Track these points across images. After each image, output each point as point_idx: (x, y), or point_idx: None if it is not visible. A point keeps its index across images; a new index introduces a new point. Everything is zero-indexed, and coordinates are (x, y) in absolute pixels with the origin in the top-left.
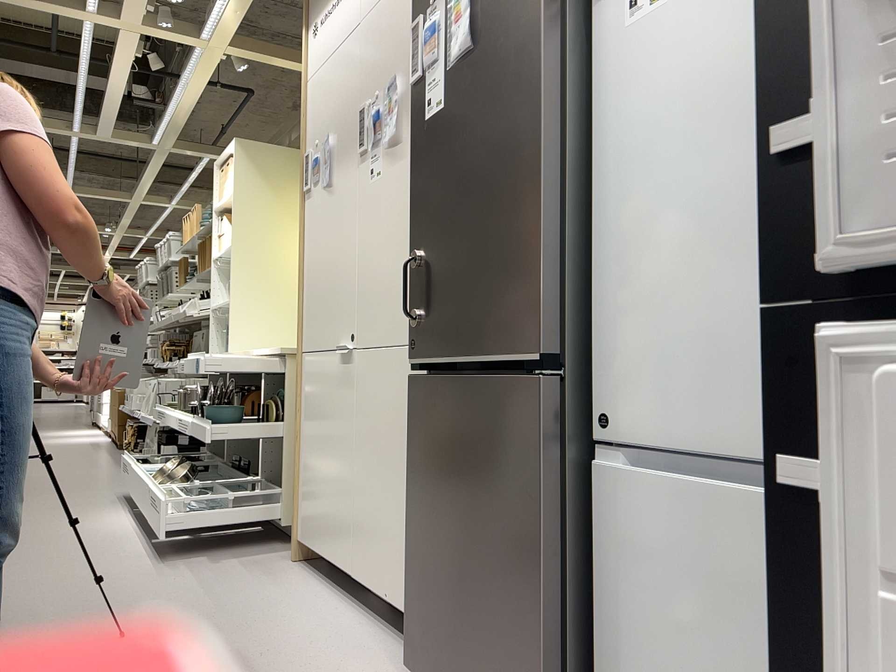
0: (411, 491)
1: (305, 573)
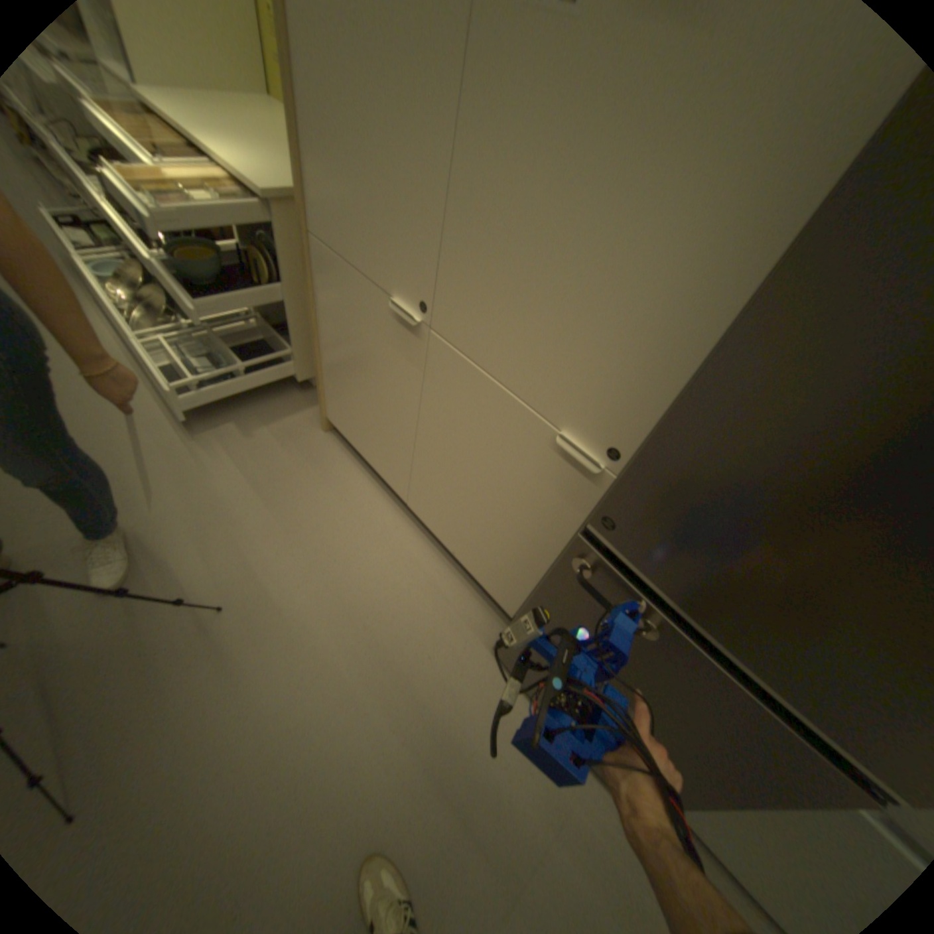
0: (542, 602)
1: (343, 455)
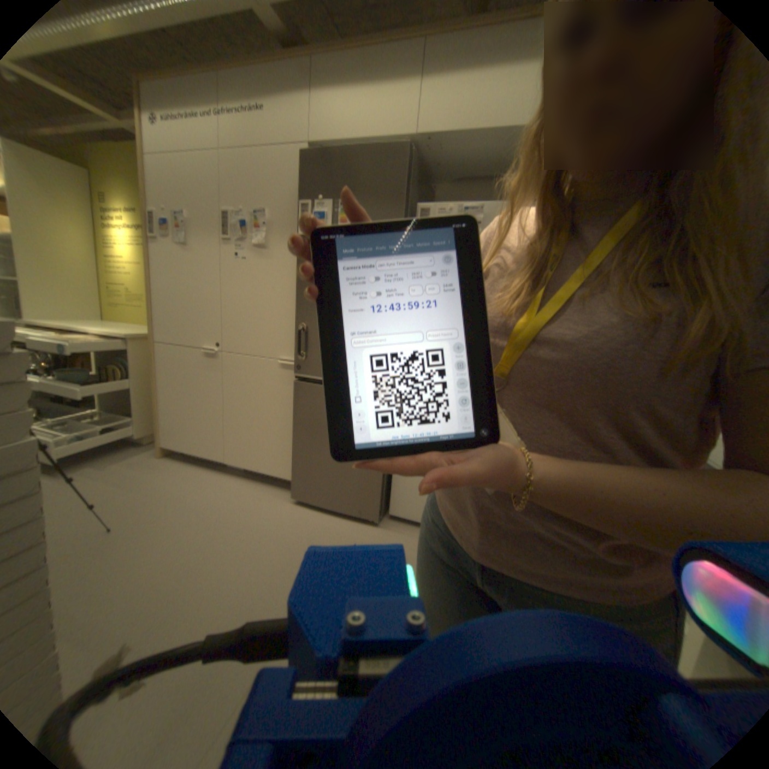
0: (296, 430)
1: (175, 464)
